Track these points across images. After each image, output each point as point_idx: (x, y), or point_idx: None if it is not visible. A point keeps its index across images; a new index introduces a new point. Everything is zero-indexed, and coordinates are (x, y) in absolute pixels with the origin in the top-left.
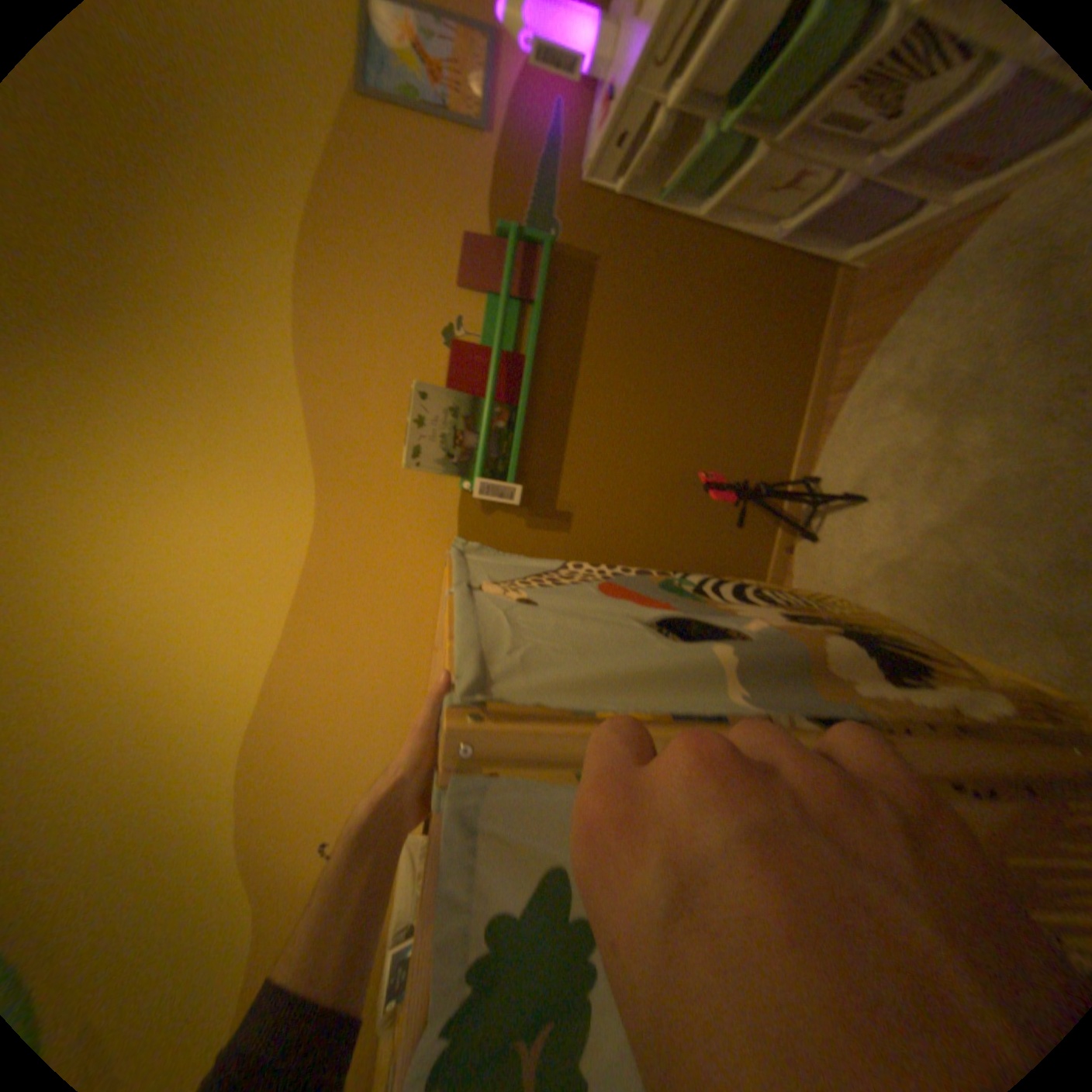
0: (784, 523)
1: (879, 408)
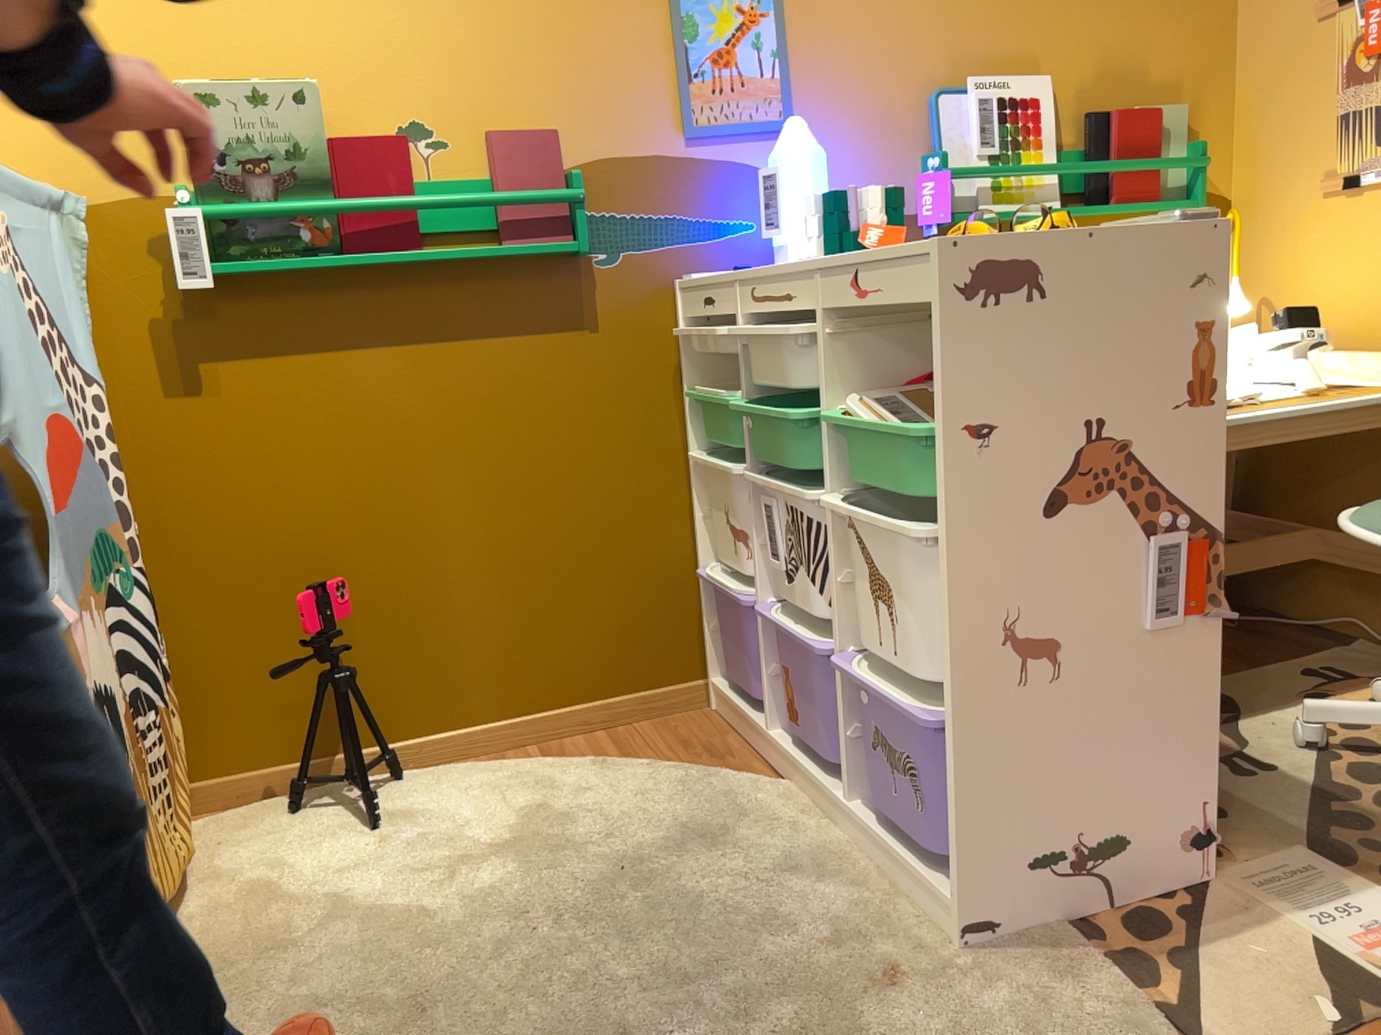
0: (313, 757)
1: (517, 784)
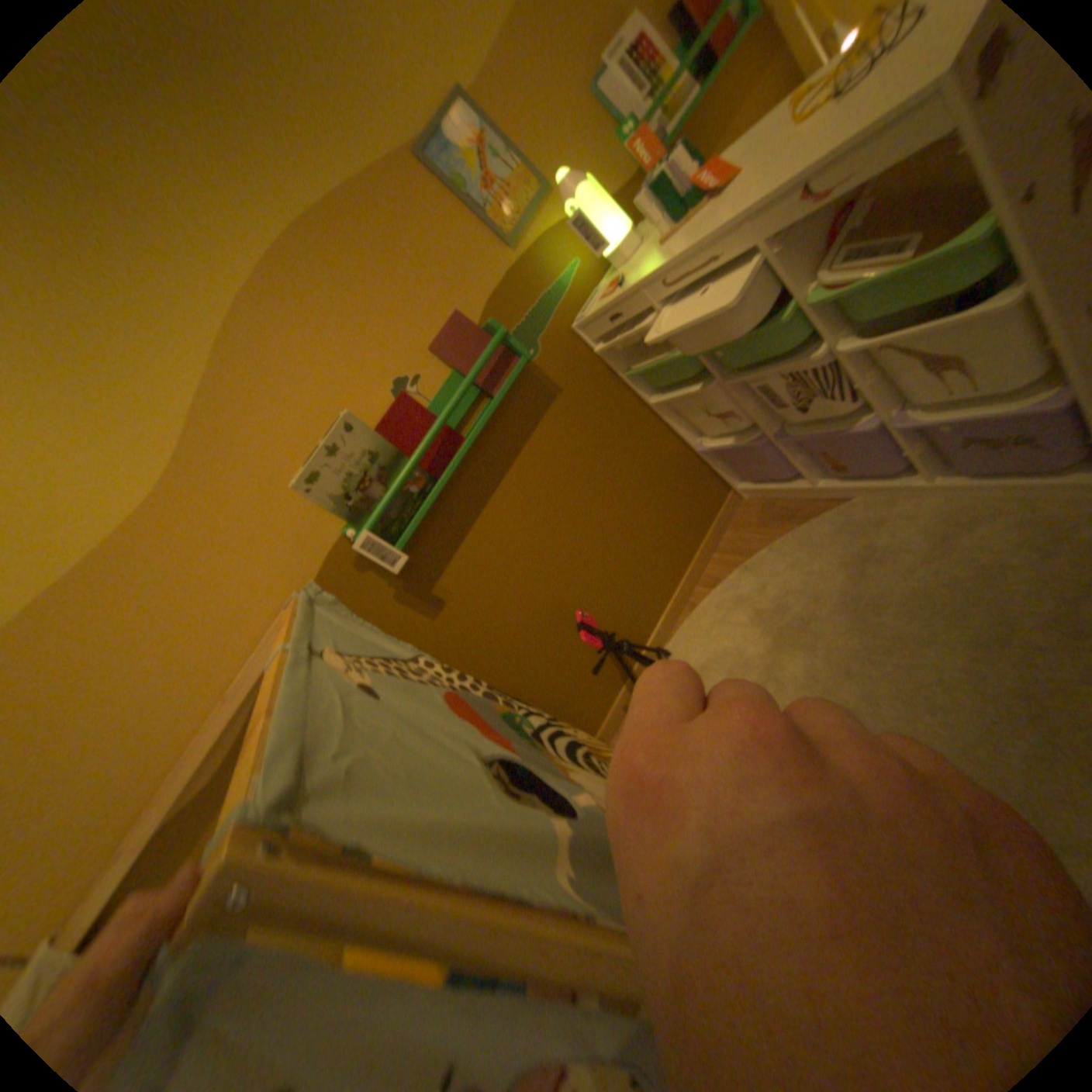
0: (627, 681)
1: (729, 612)
